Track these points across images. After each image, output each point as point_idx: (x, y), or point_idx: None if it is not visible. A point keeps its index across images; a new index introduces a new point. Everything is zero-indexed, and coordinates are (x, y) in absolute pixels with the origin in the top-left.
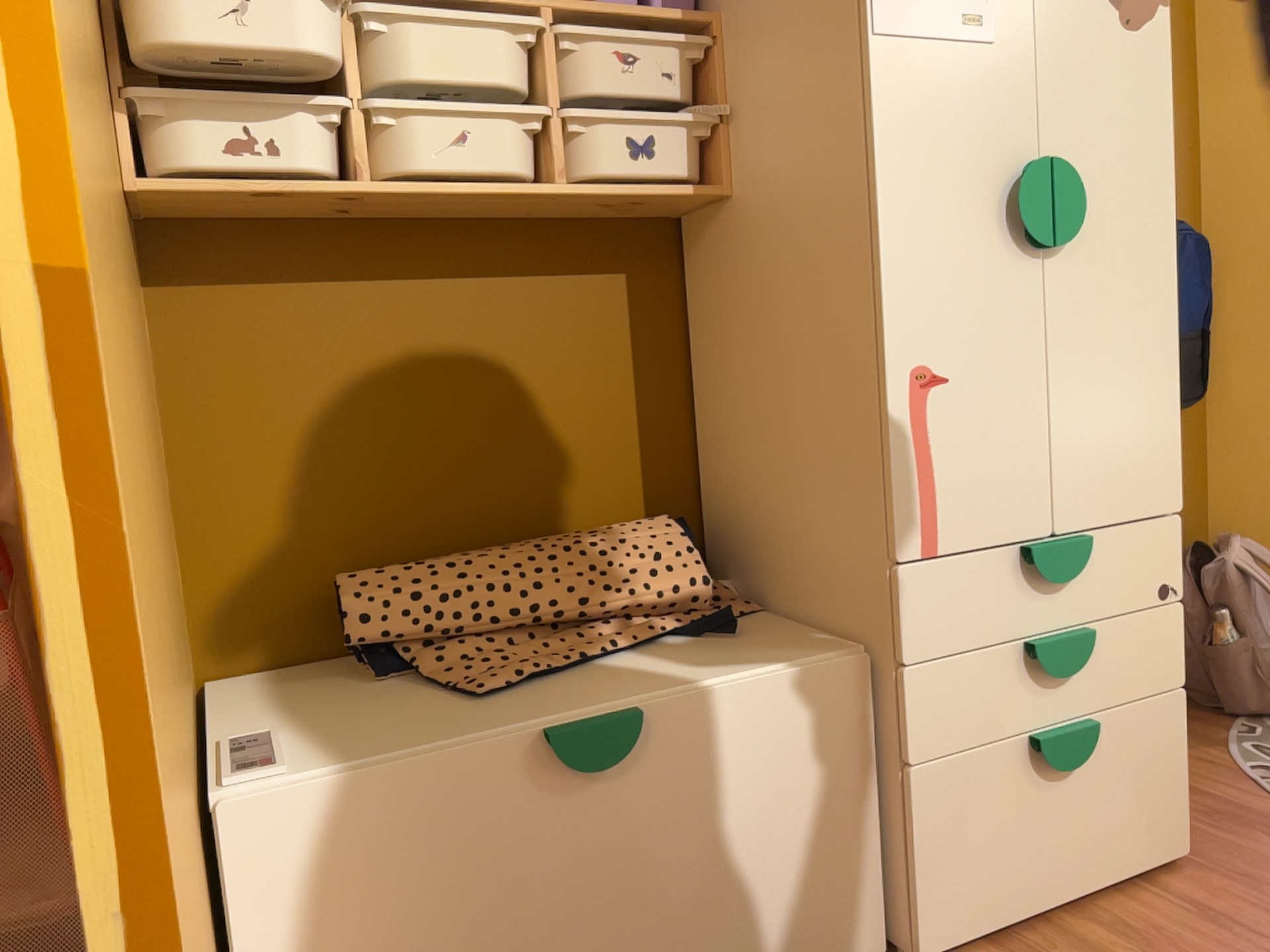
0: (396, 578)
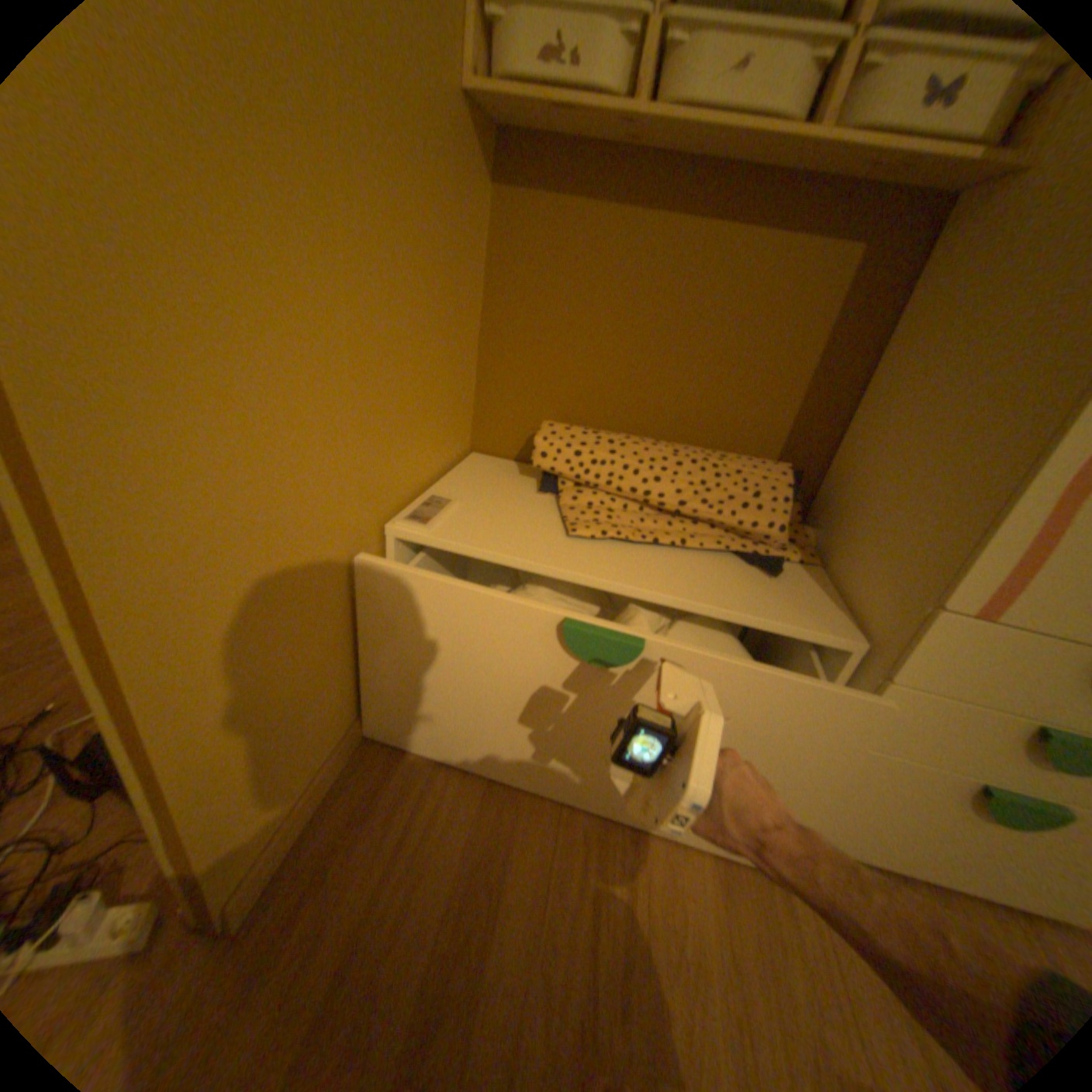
0: (573, 436)
